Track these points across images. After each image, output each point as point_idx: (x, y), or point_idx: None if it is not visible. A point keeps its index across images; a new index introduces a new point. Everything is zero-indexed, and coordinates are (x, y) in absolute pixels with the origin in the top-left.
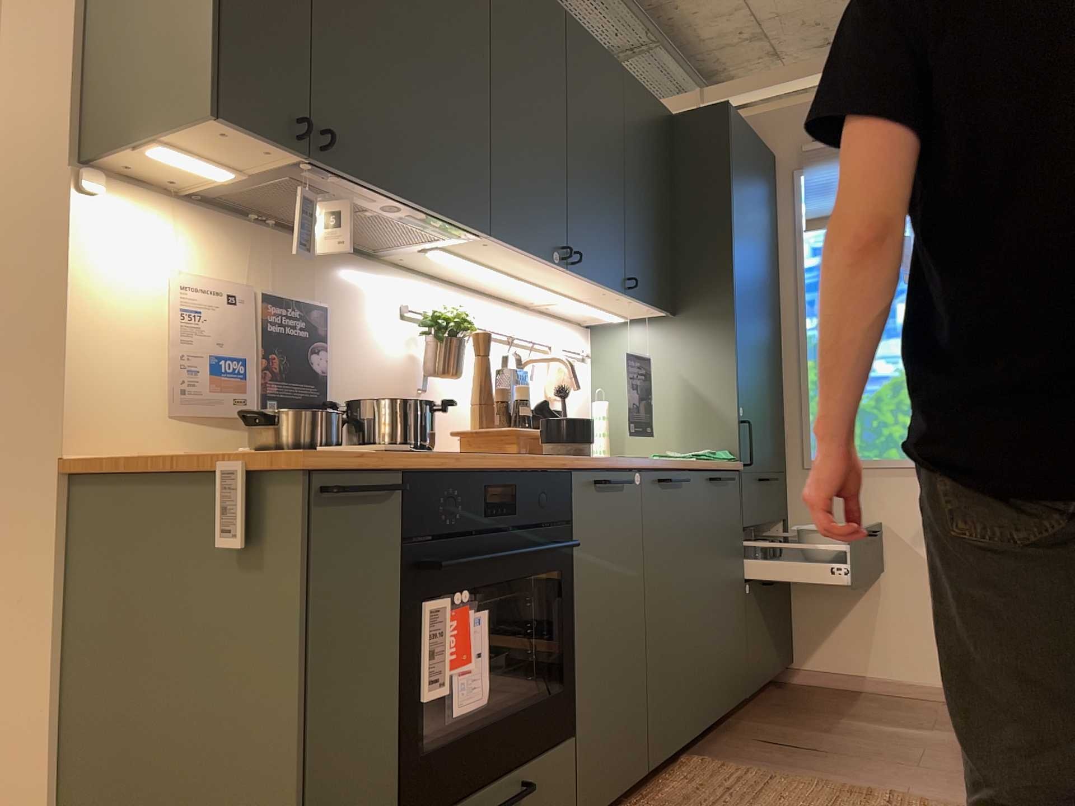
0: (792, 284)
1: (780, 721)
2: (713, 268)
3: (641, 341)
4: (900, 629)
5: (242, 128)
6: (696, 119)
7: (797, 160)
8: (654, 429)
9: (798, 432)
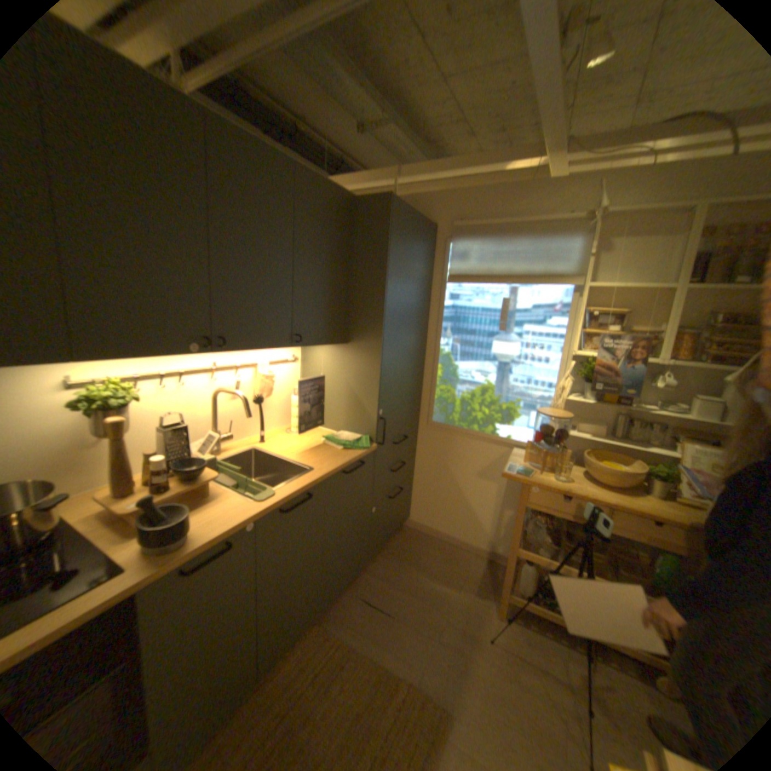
0: (436, 315)
1: (383, 577)
2: (372, 319)
3: (327, 356)
4: (462, 517)
5: None
6: (371, 203)
7: (451, 231)
8: (332, 412)
9: (428, 404)
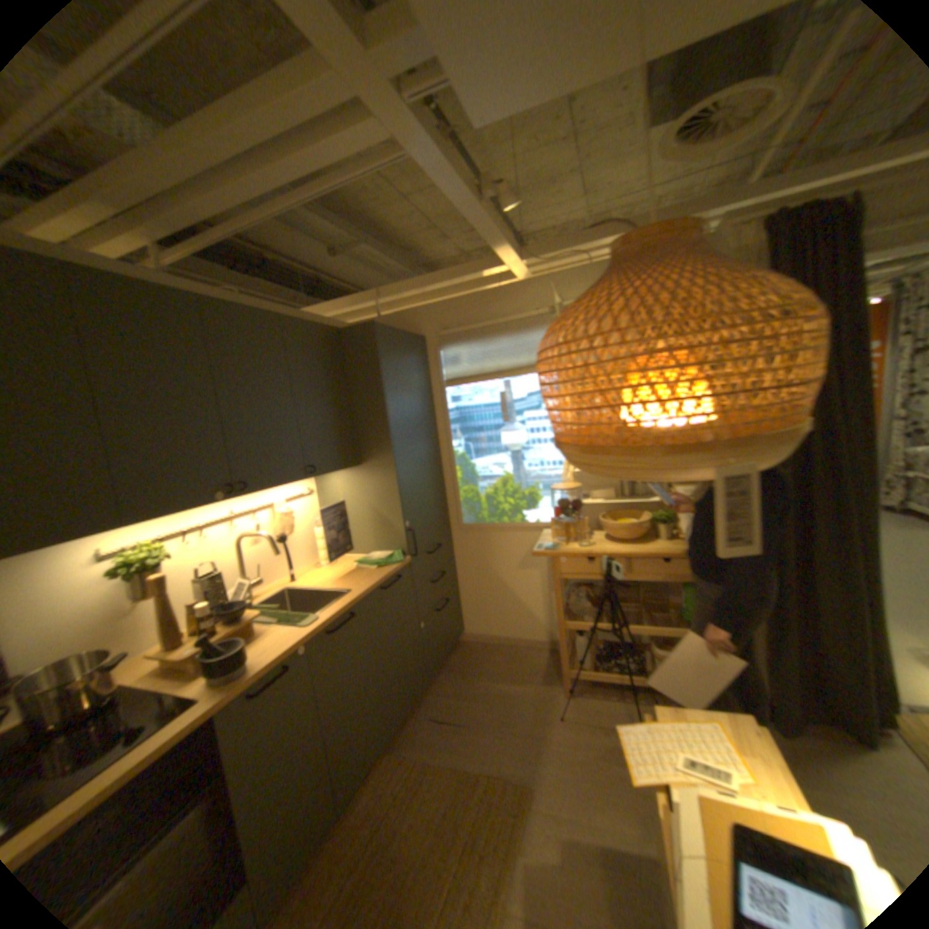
0: (444, 419)
1: (447, 694)
2: (379, 436)
3: (343, 481)
4: (515, 614)
5: None
6: (356, 332)
7: (439, 340)
8: (359, 536)
9: (455, 508)
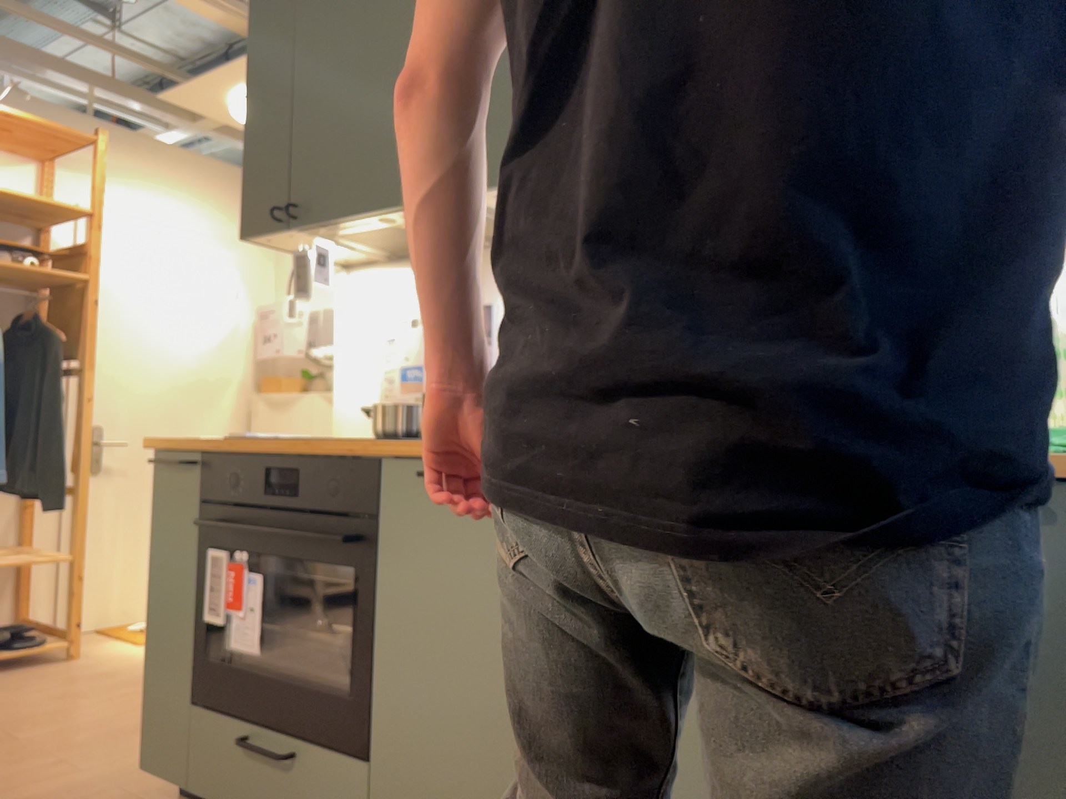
0: None
1: None
2: None
3: None
4: None
5: (258, 235)
6: None
7: None
8: None
9: None
